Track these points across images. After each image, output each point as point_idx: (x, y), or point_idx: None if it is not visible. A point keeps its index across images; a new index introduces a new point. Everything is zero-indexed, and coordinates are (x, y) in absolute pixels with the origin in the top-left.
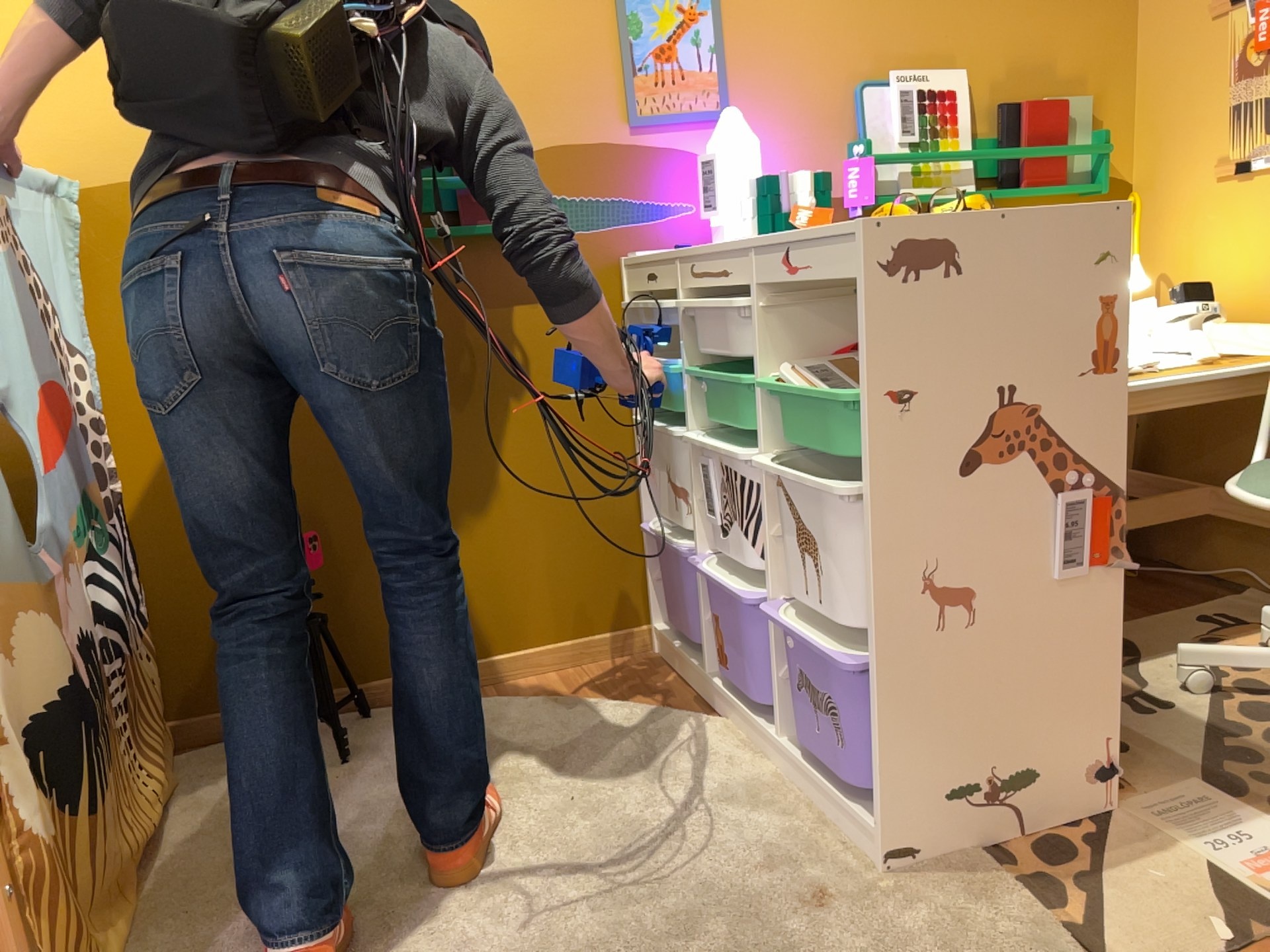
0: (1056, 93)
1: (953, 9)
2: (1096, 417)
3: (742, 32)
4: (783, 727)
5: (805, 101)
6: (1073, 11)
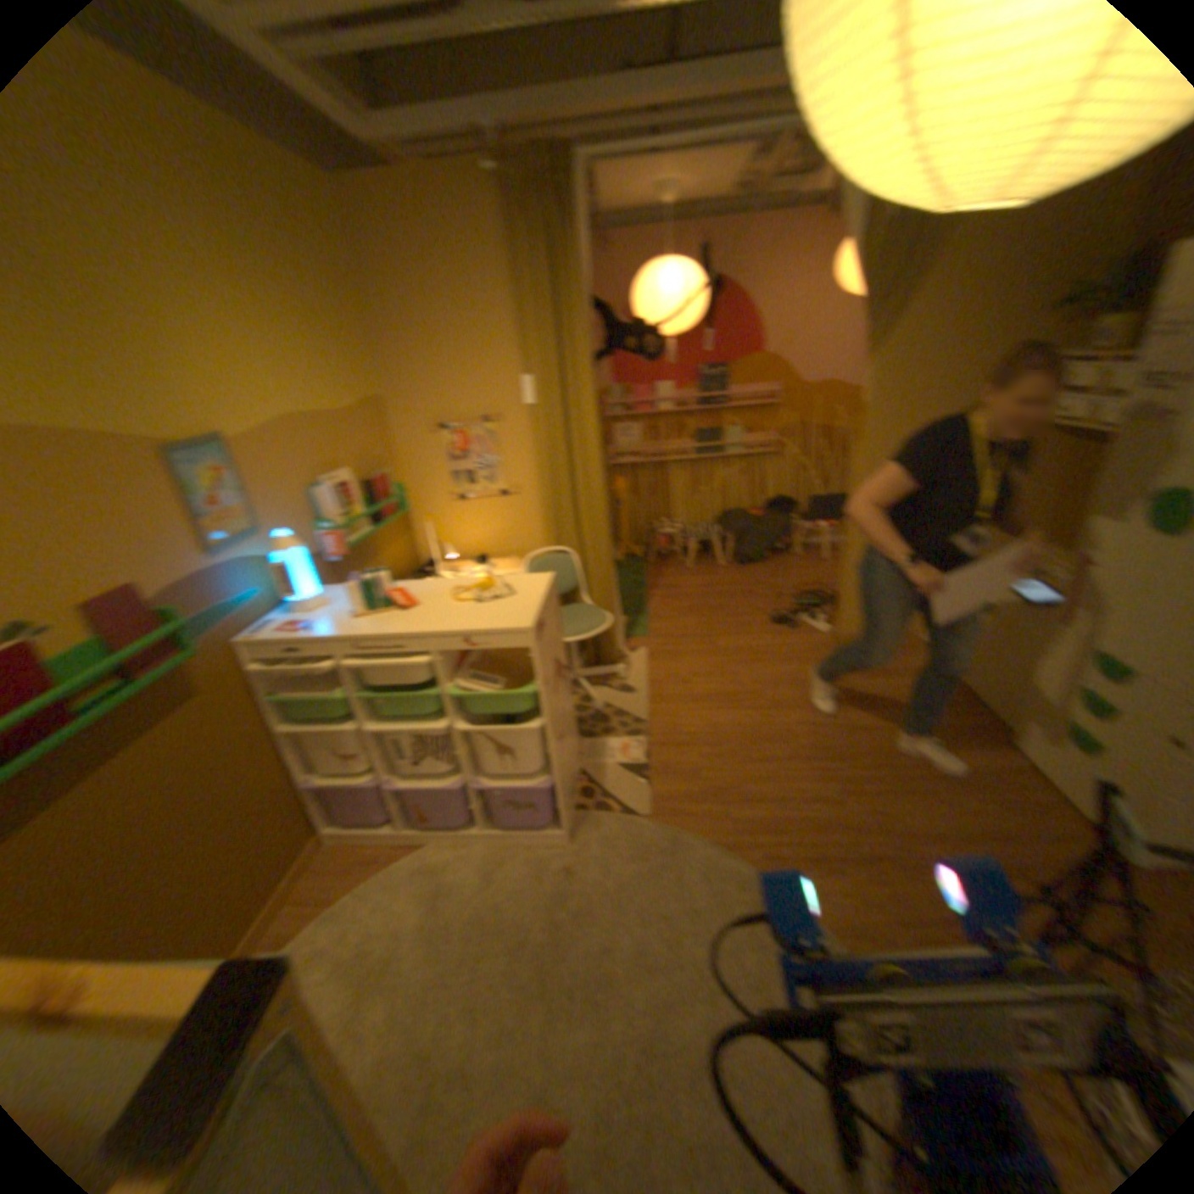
0: (372, 467)
1: (327, 435)
2: (560, 646)
3: (242, 473)
4: (480, 824)
5: (284, 505)
6: (366, 426)
